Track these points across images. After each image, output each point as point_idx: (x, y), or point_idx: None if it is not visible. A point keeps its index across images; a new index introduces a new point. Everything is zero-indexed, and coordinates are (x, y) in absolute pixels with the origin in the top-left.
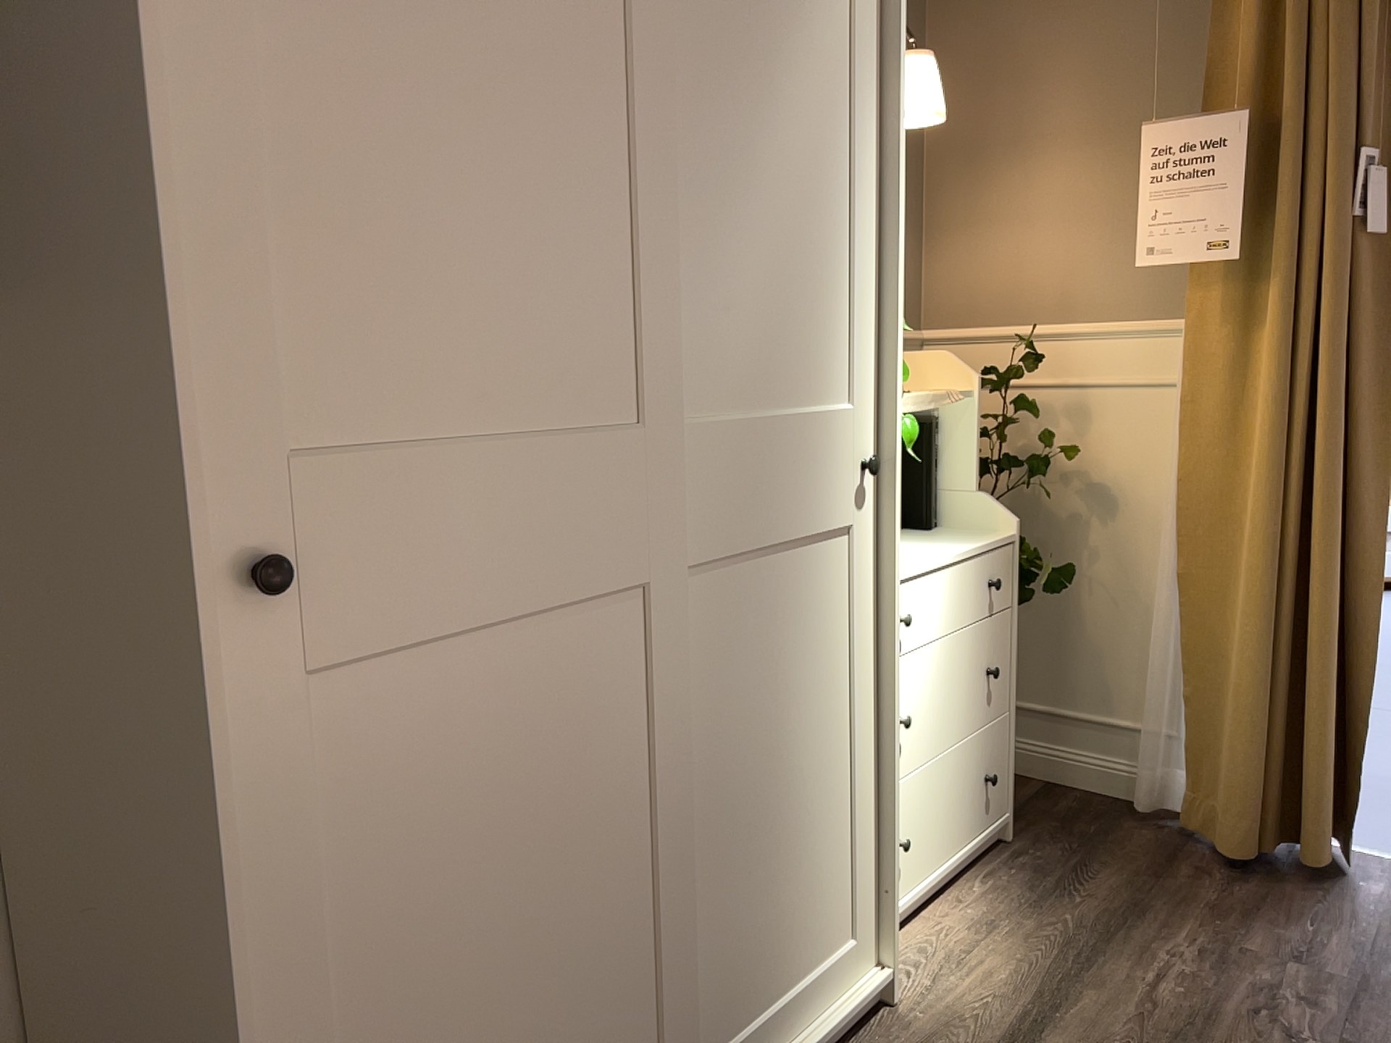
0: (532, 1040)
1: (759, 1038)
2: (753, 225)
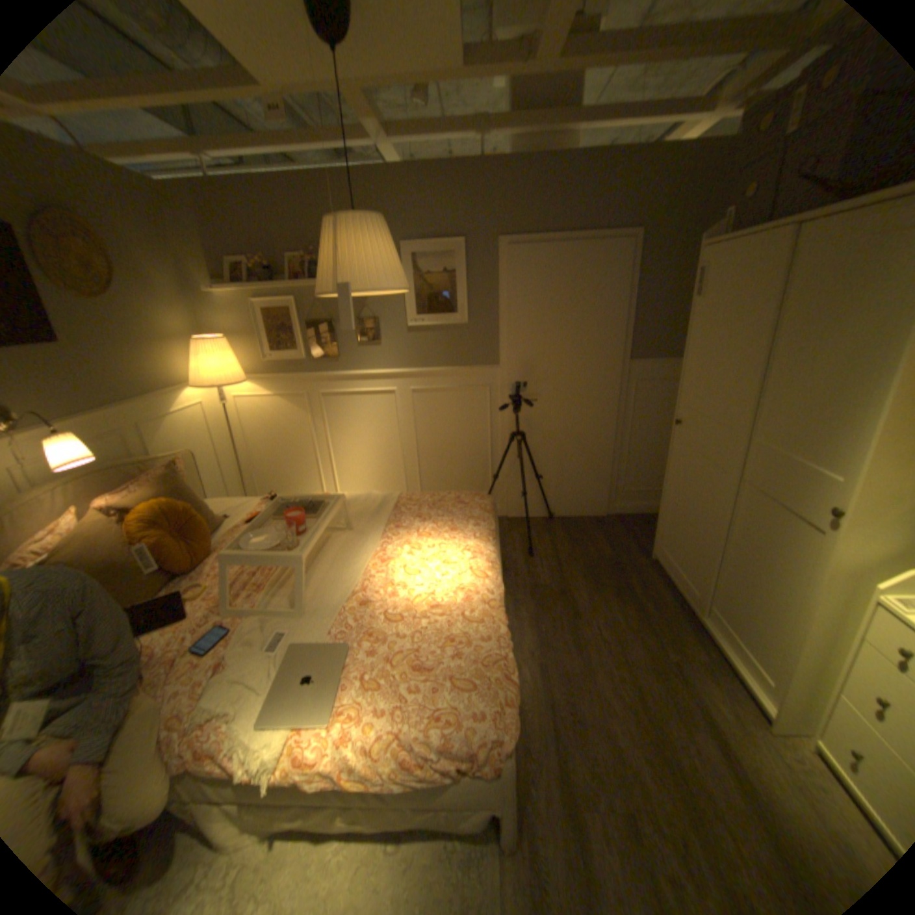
0: (688, 538)
1: (731, 636)
2: (804, 386)
